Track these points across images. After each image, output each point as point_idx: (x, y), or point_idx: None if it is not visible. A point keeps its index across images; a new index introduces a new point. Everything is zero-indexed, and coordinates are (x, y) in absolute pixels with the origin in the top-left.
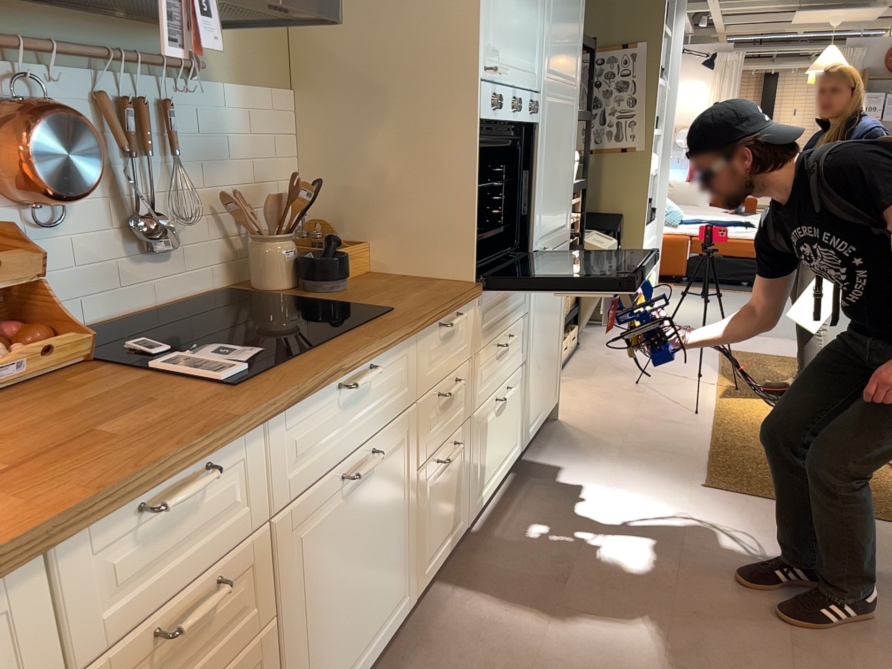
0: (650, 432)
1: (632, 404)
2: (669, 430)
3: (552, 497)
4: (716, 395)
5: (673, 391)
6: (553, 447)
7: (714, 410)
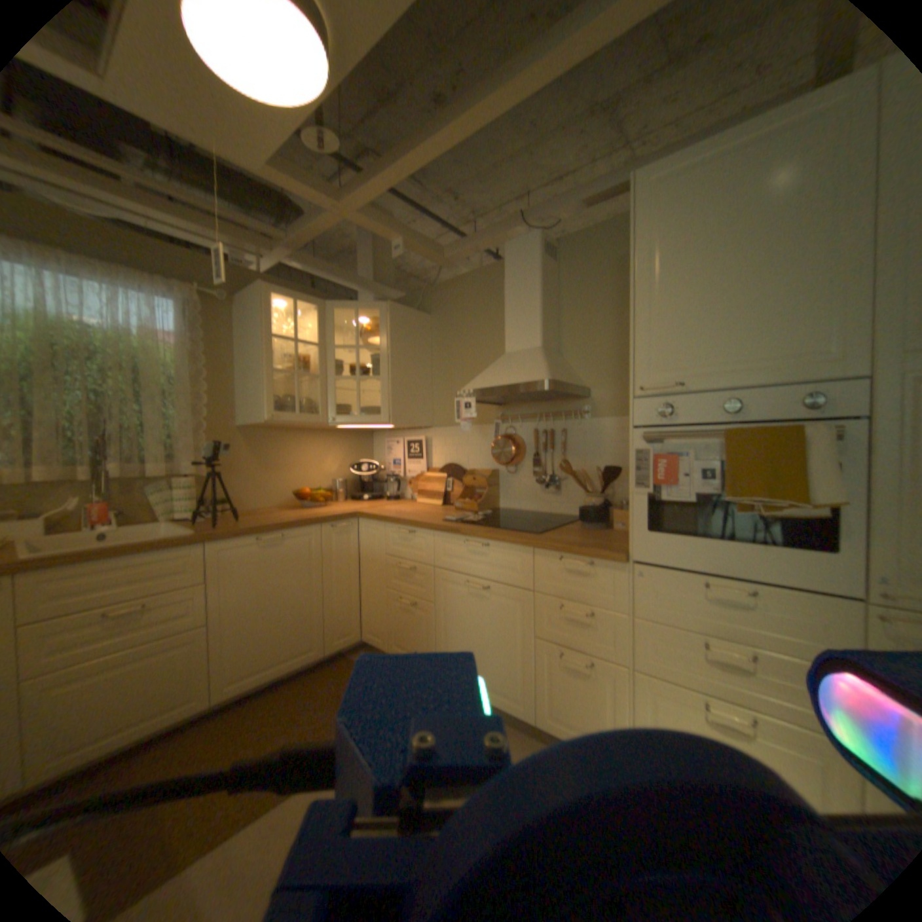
0: None
1: None
2: None
3: None
4: None
5: None
6: None
7: None
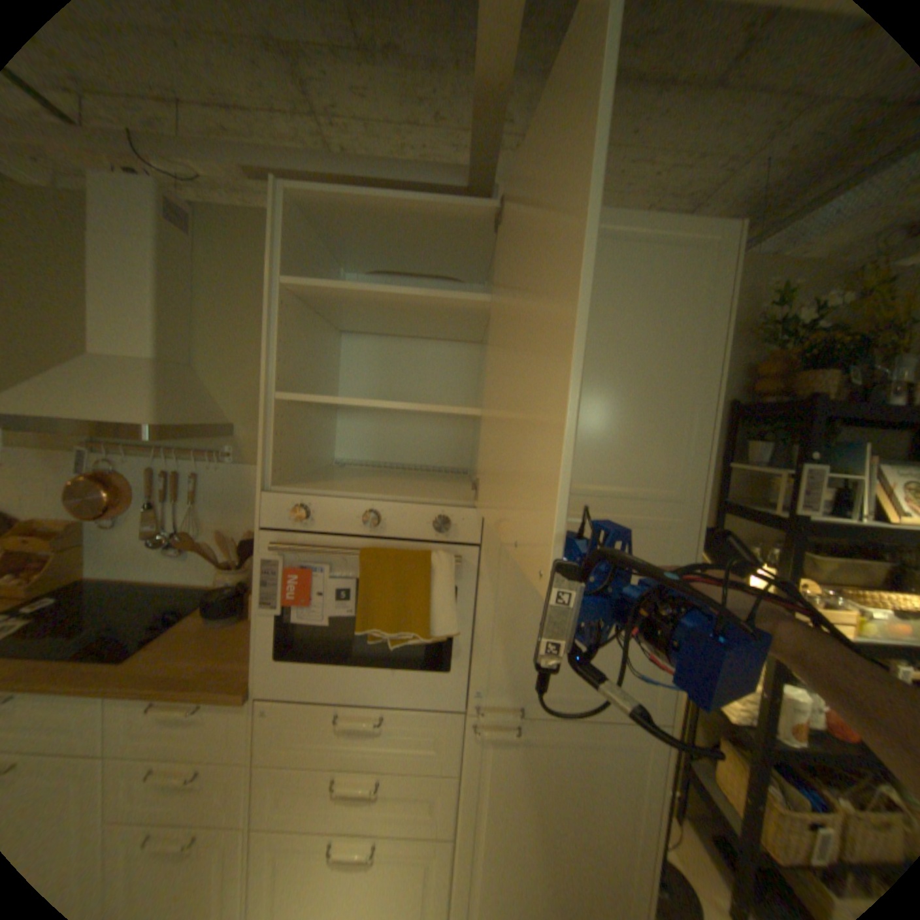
0: None
1: None
2: None
3: None
4: None
5: None
6: None
7: None
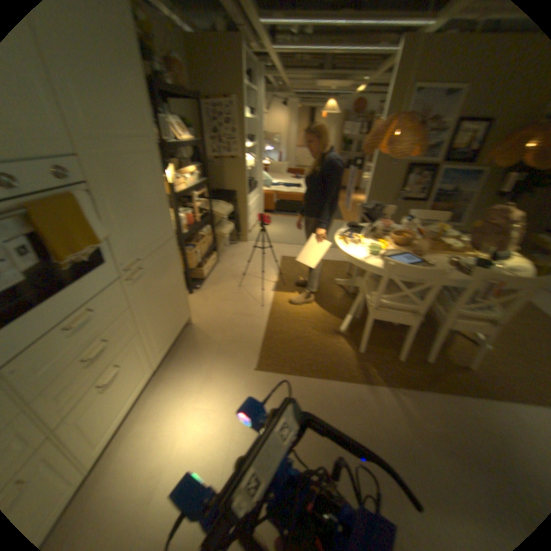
0: (236, 327)
1: (232, 304)
2: (247, 323)
3: (166, 403)
4: (273, 292)
5: (255, 290)
6: (181, 351)
7: (271, 302)
